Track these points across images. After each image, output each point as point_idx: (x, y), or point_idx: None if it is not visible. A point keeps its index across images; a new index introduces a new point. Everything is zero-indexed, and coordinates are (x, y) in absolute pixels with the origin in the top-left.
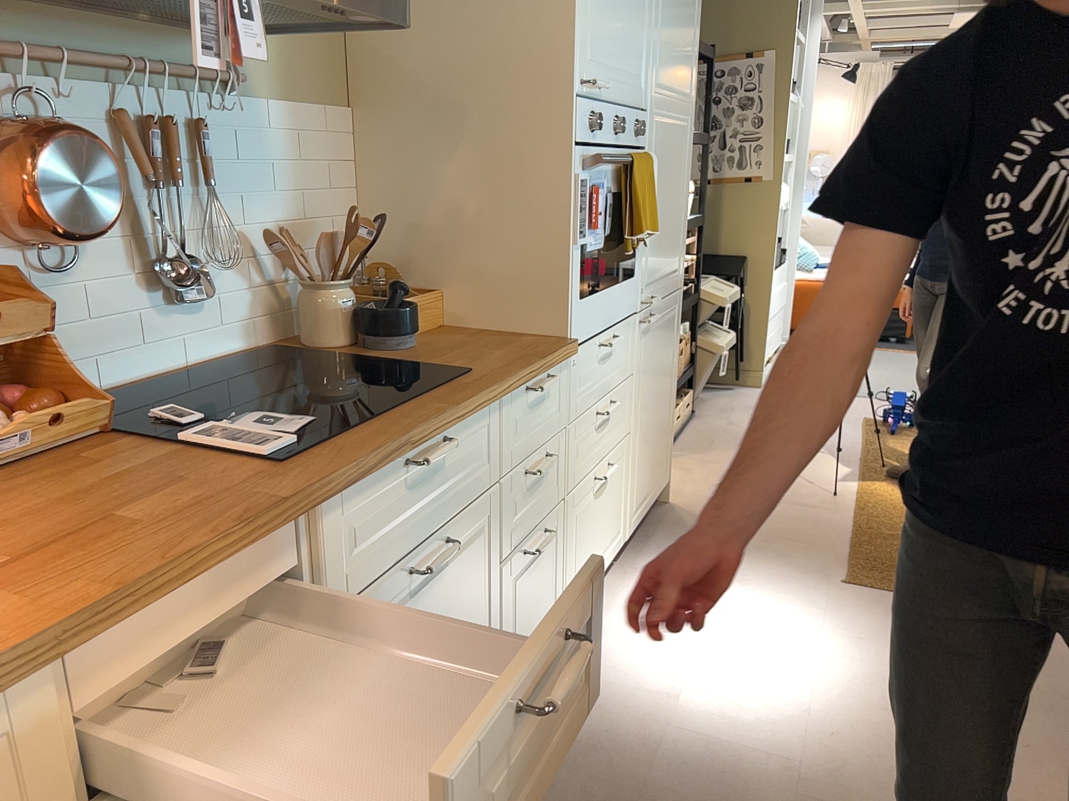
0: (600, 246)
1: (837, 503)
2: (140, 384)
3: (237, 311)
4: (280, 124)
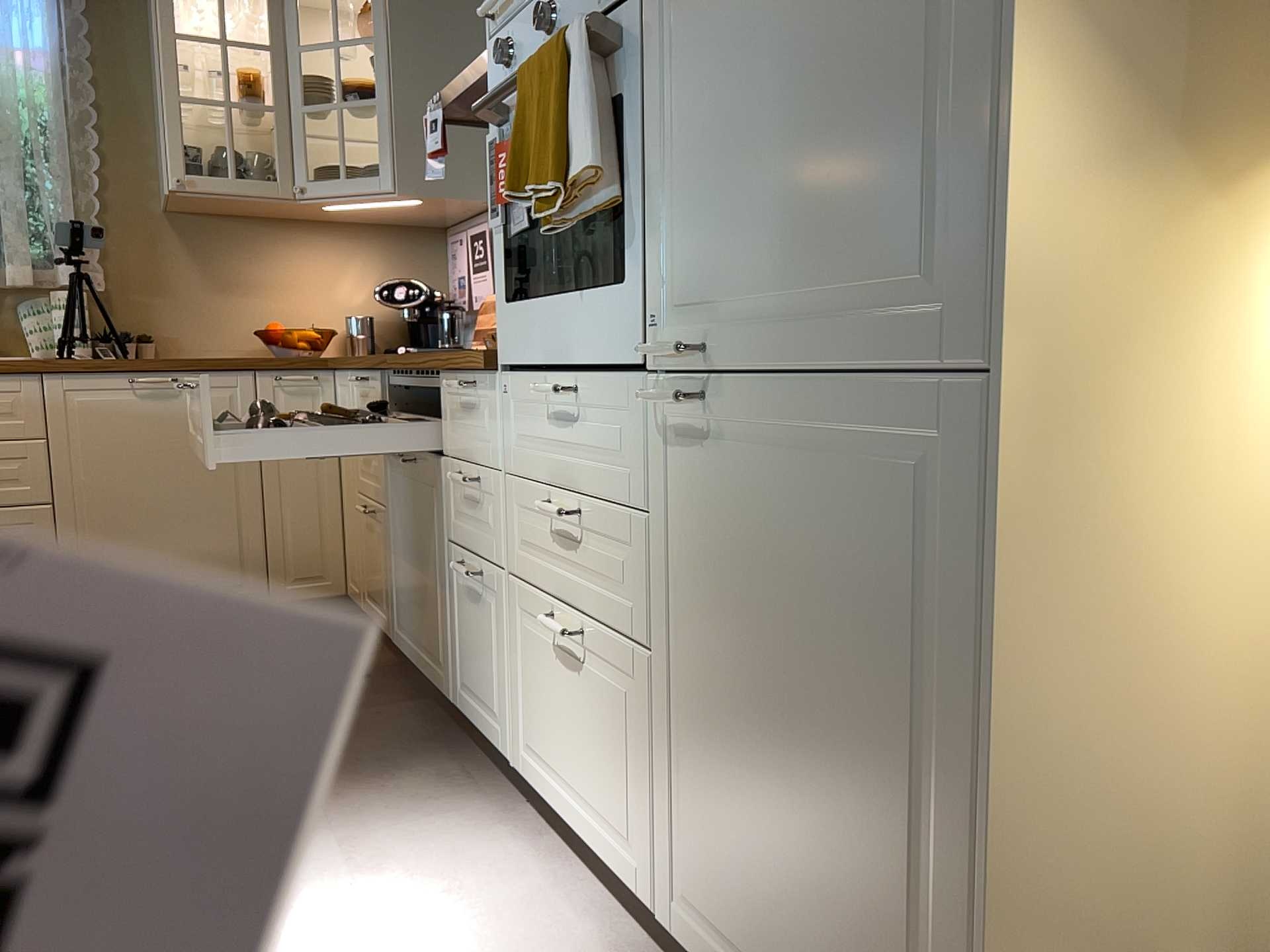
0: (525, 225)
1: None
2: None
3: None
4: None
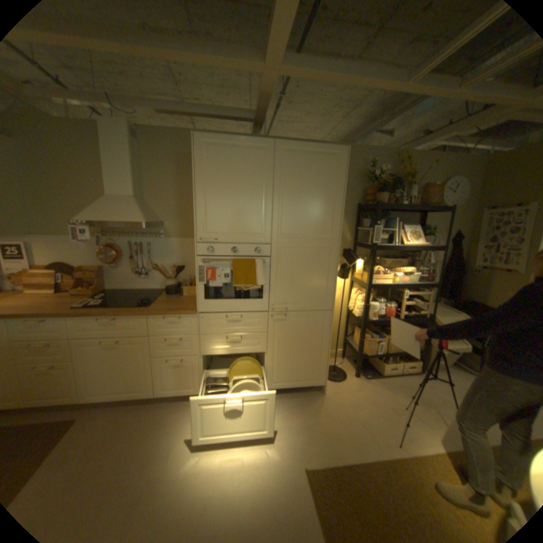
0: (218, 286)
1: (391, 452)
2: (131, 290)
3: (158, 281)
4: (175, 243)
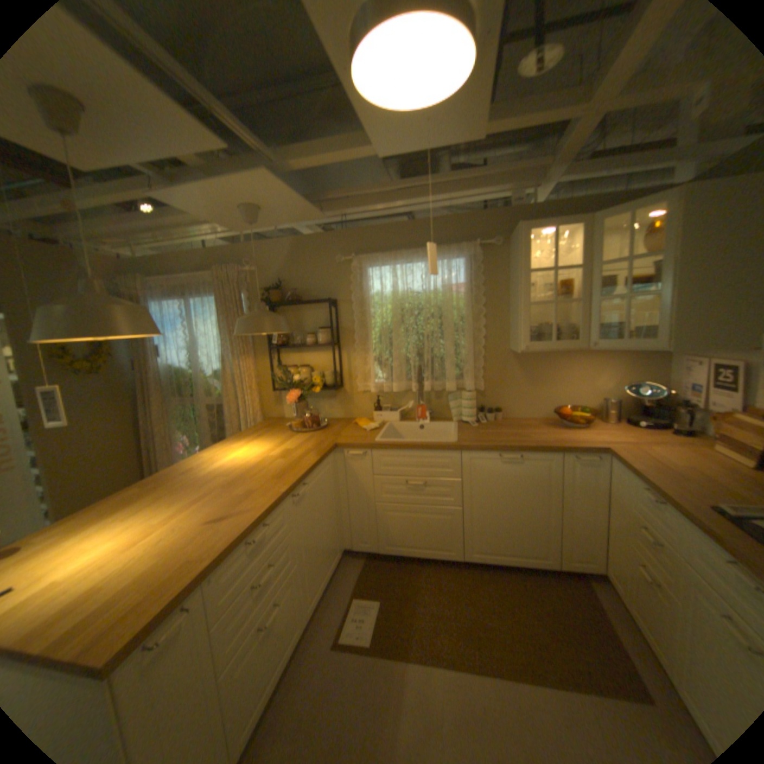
0: None
1: None
2: None
3: None
4: None
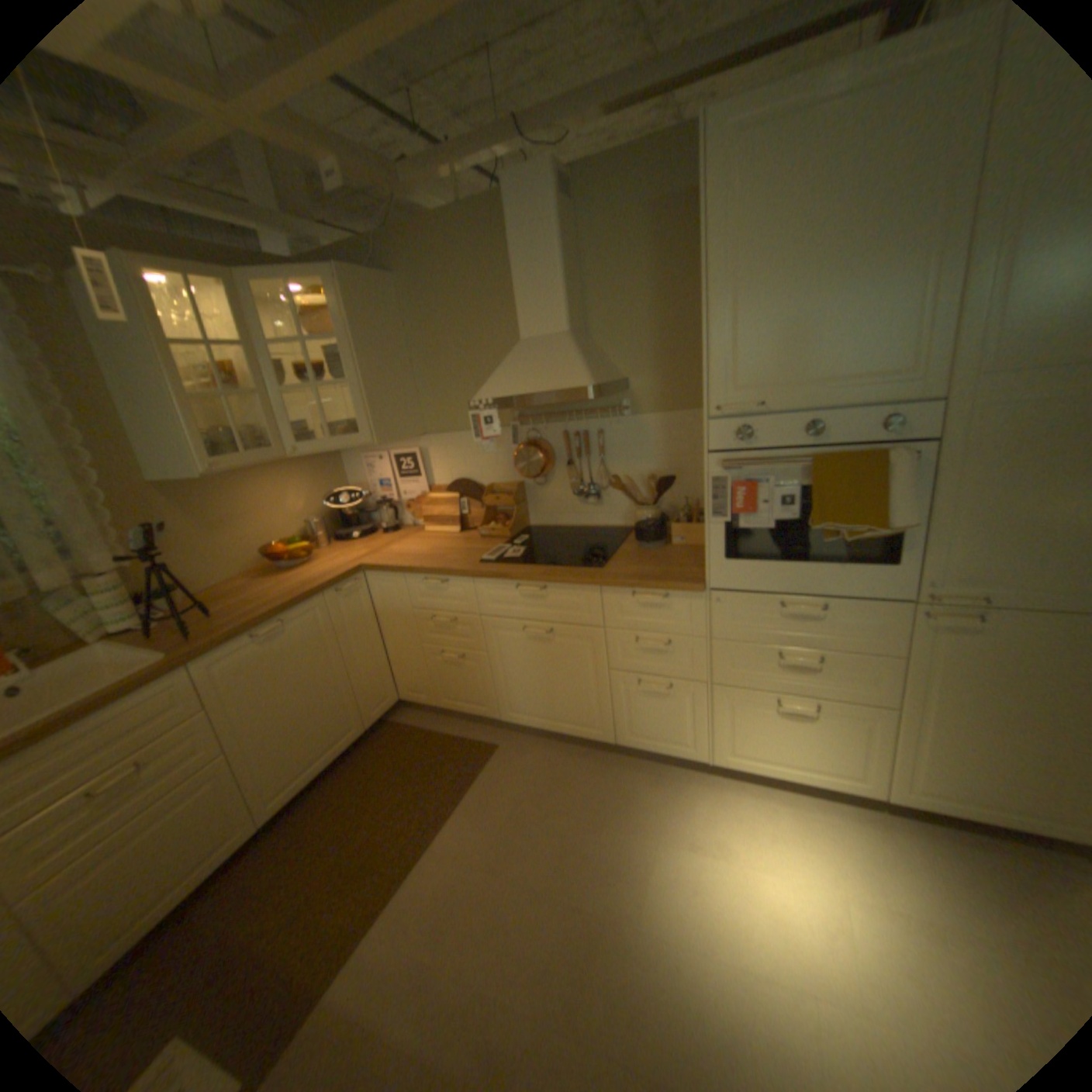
0: (763, 526)
1: None
2: (571, 527)
3: (620, 509)
4: (653, 424)
